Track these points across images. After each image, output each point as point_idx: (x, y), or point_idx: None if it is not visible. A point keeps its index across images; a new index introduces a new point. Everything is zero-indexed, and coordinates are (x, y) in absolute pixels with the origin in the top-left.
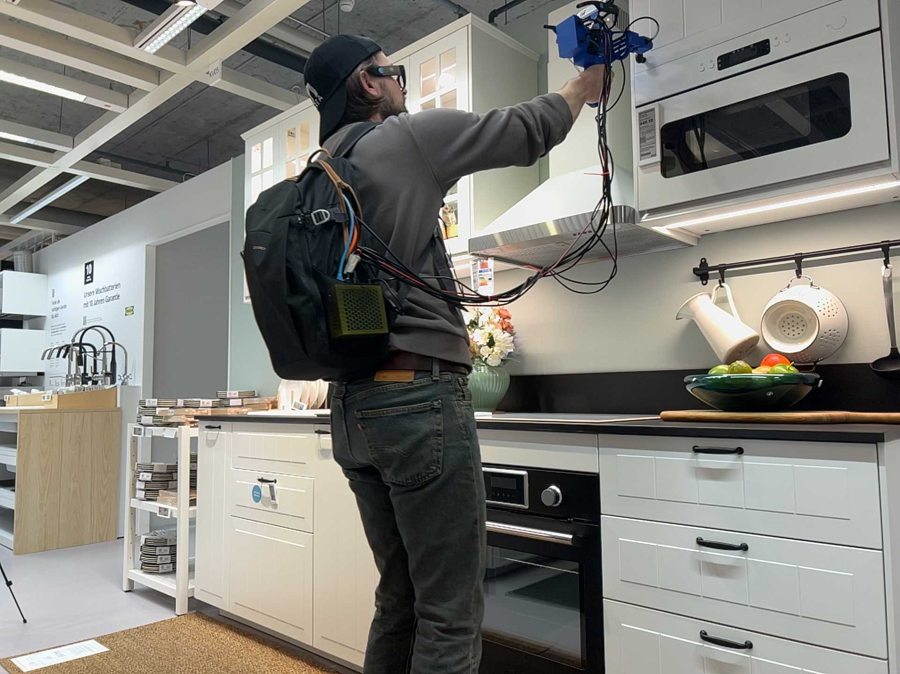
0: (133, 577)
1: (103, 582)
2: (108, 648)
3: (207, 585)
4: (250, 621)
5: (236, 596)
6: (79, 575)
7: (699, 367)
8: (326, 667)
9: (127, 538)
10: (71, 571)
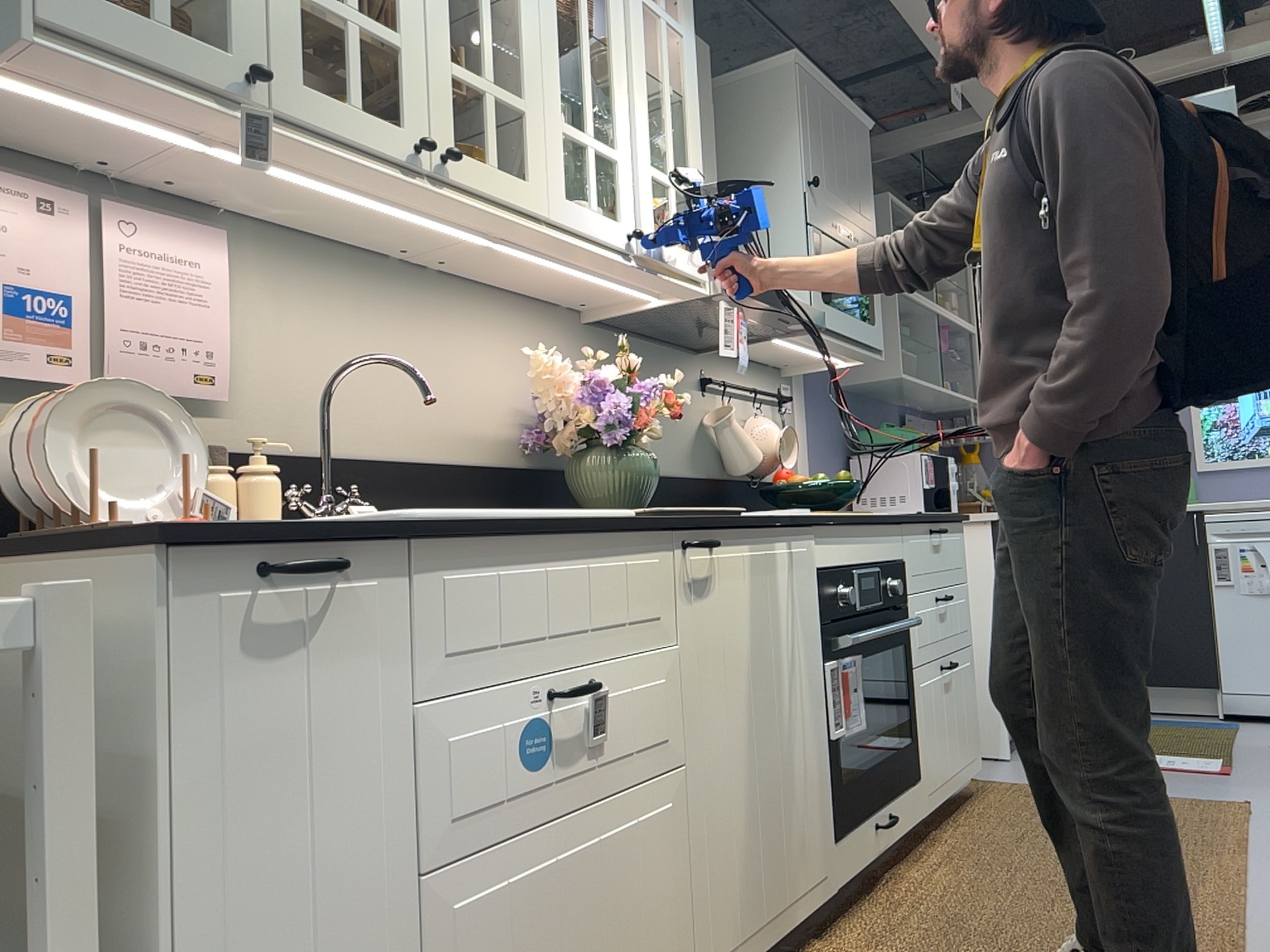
0: None
1: None
2: None
3: None
4: None
5: None
6: None
7: (708, 476)
8: None
9: None
10: None
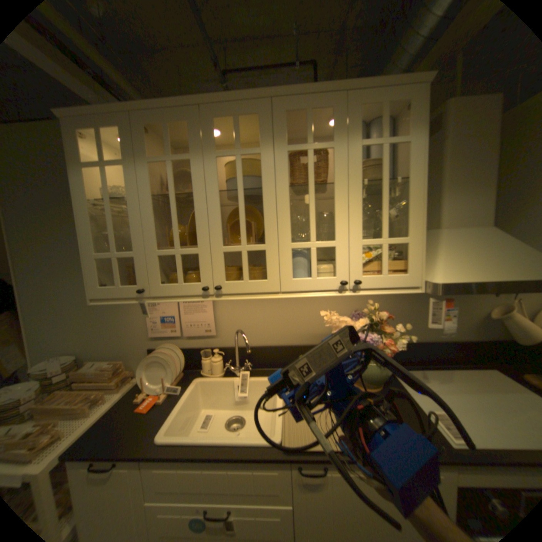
0: None
1: None
2: None
3: None
4: None
5: None
6: None
7: (491, 340)
8: None
9: None
10: None
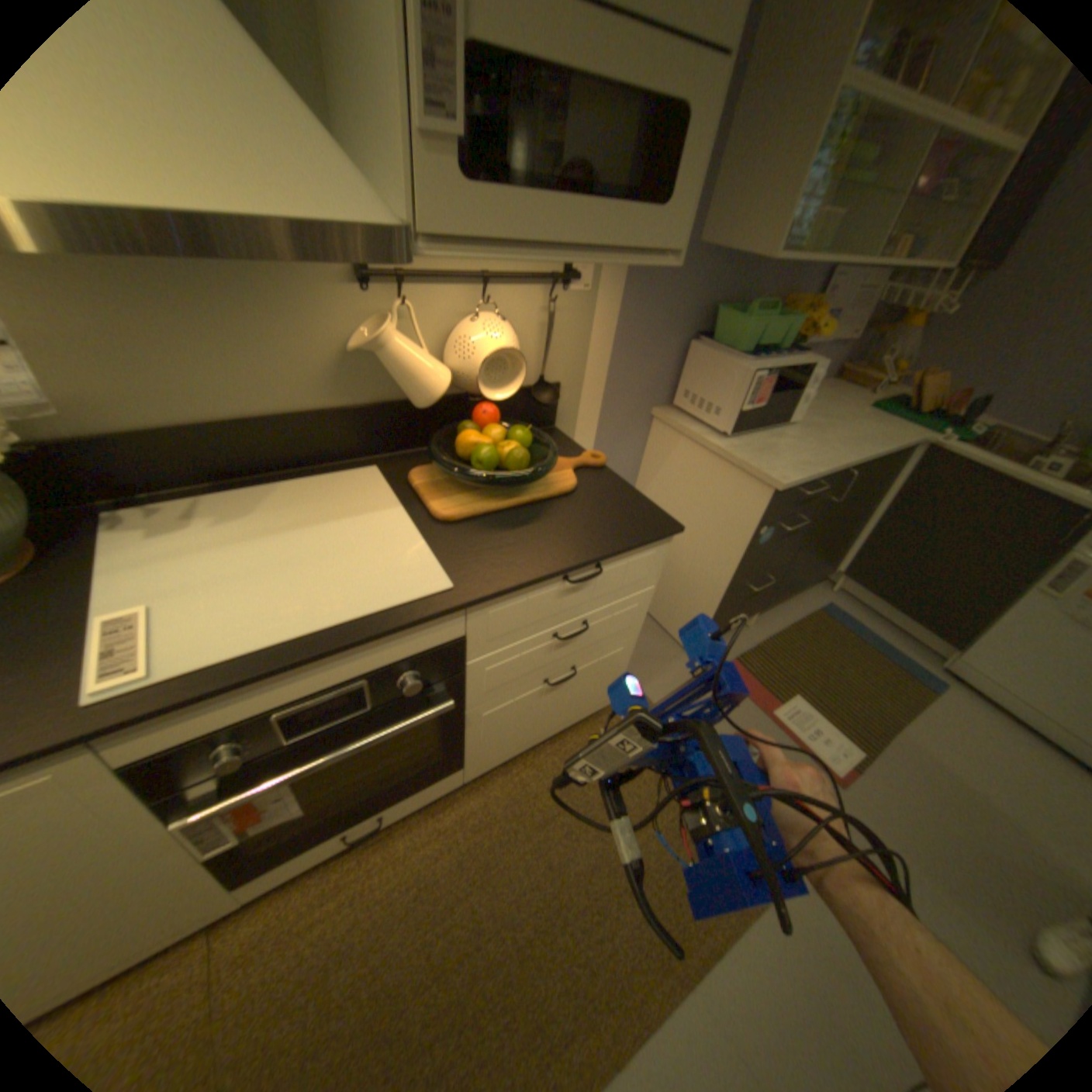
0: None
1: None
2: None
3: None
4: None
5: None
6: None
7: (367, 402)
8: None
9: None
10: None
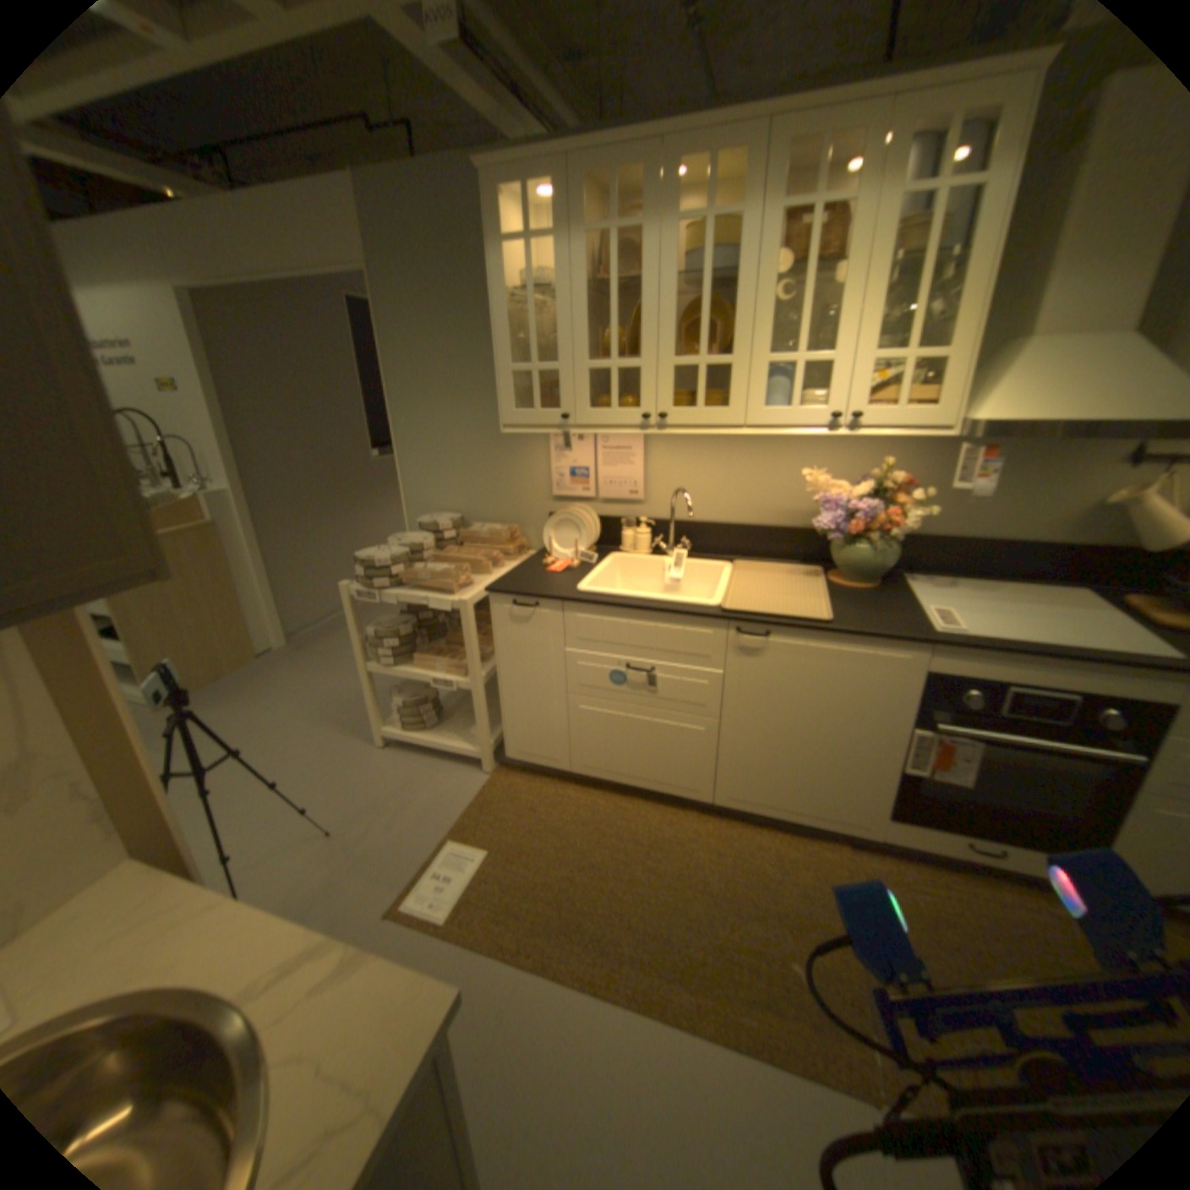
0: (391, 740)
1: (333, 743)
2: (481, 852)
3: (532, 753)
4: (610, 784)
5: (585, 764)
6: (290, 738)
7: (1099, 544)
8: (714, 813)
9: (370, 705)
10: (269, 732)
